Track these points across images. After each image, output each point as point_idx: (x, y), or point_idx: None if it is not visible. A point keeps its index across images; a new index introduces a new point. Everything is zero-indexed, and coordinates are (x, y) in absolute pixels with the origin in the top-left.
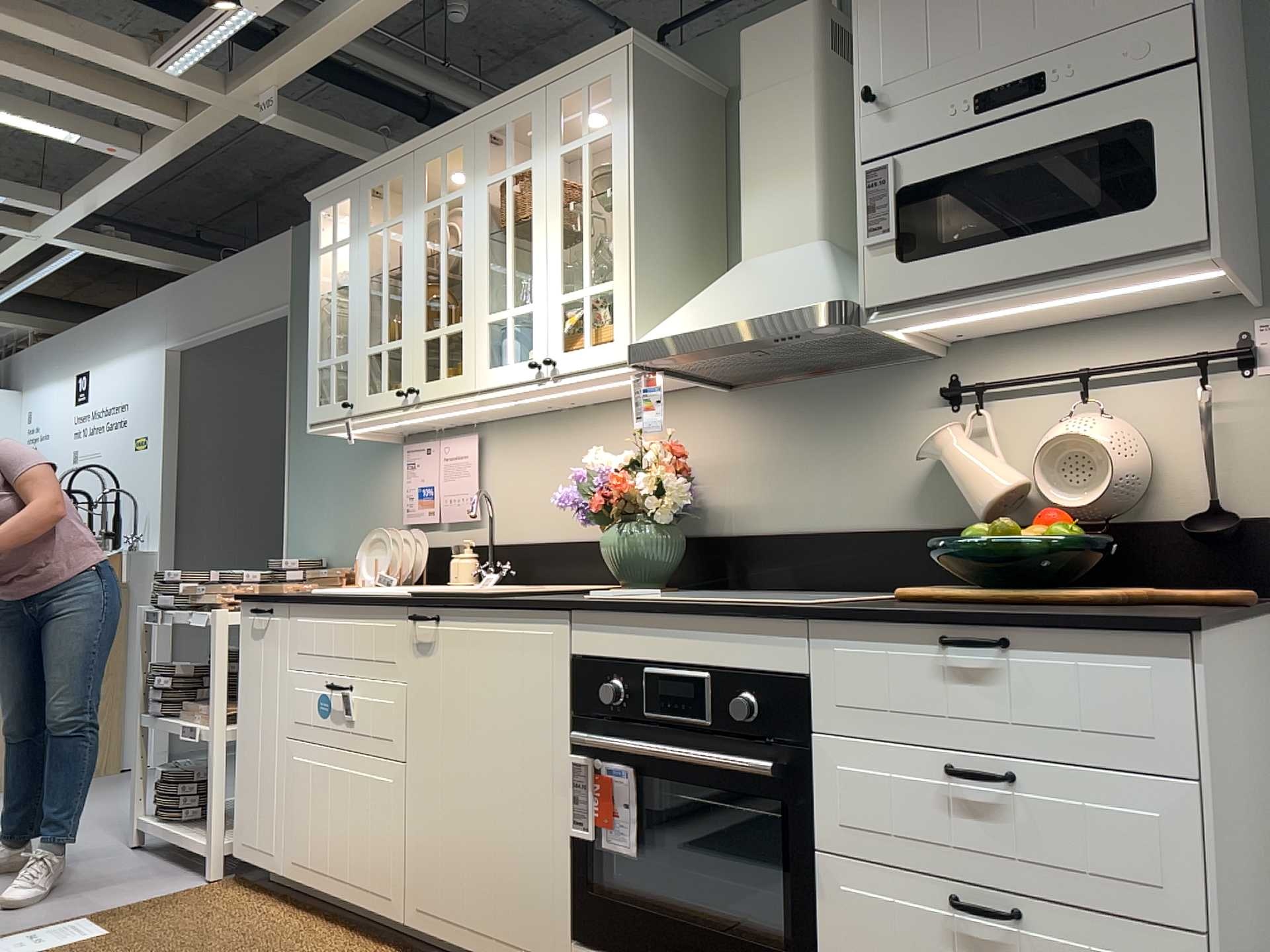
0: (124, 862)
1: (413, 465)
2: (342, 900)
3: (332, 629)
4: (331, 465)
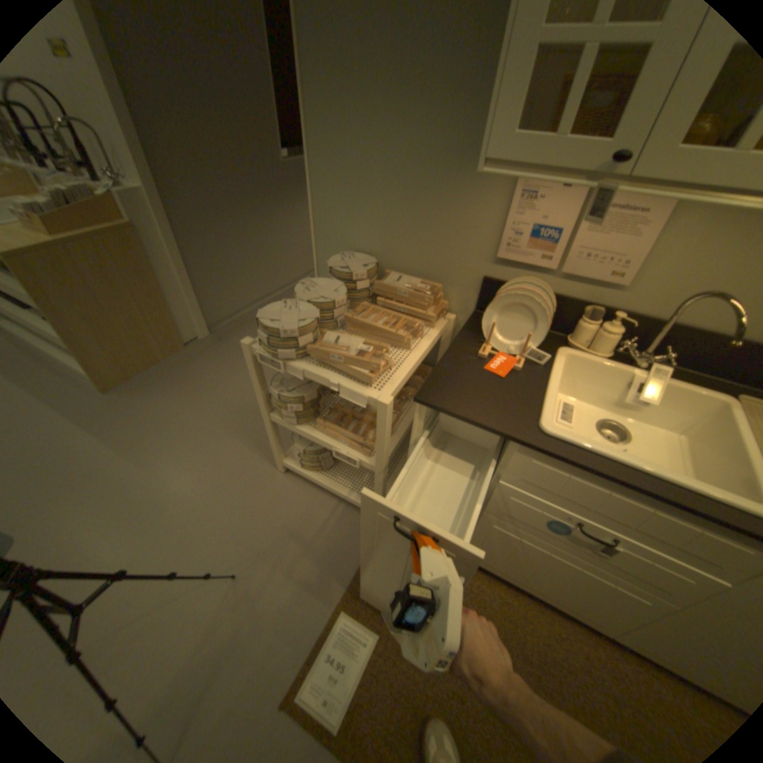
0: (293, 498)
1: (536, 194)
2: (536, 597)
3: (606, 497)
4: (378, 153)
